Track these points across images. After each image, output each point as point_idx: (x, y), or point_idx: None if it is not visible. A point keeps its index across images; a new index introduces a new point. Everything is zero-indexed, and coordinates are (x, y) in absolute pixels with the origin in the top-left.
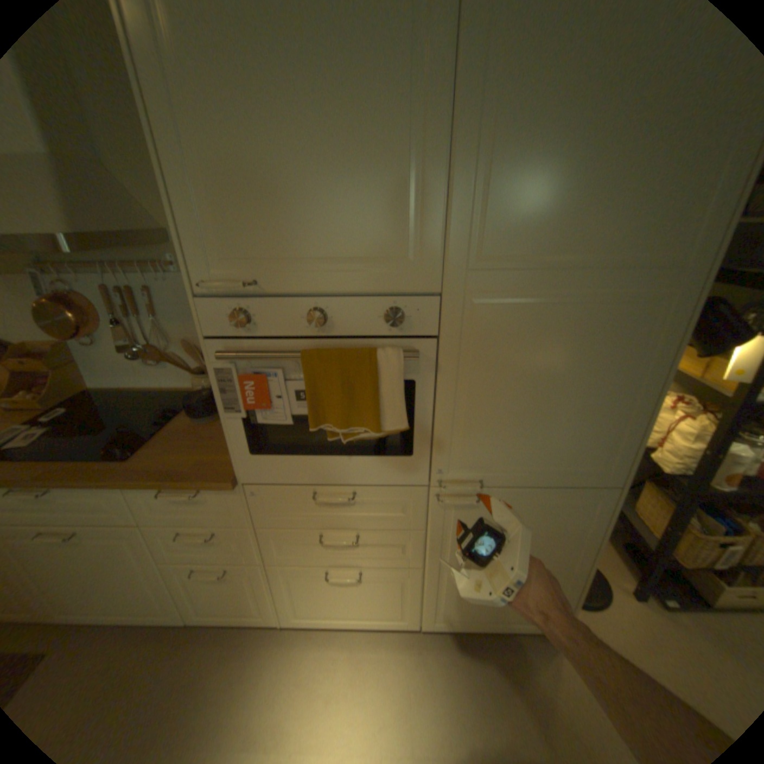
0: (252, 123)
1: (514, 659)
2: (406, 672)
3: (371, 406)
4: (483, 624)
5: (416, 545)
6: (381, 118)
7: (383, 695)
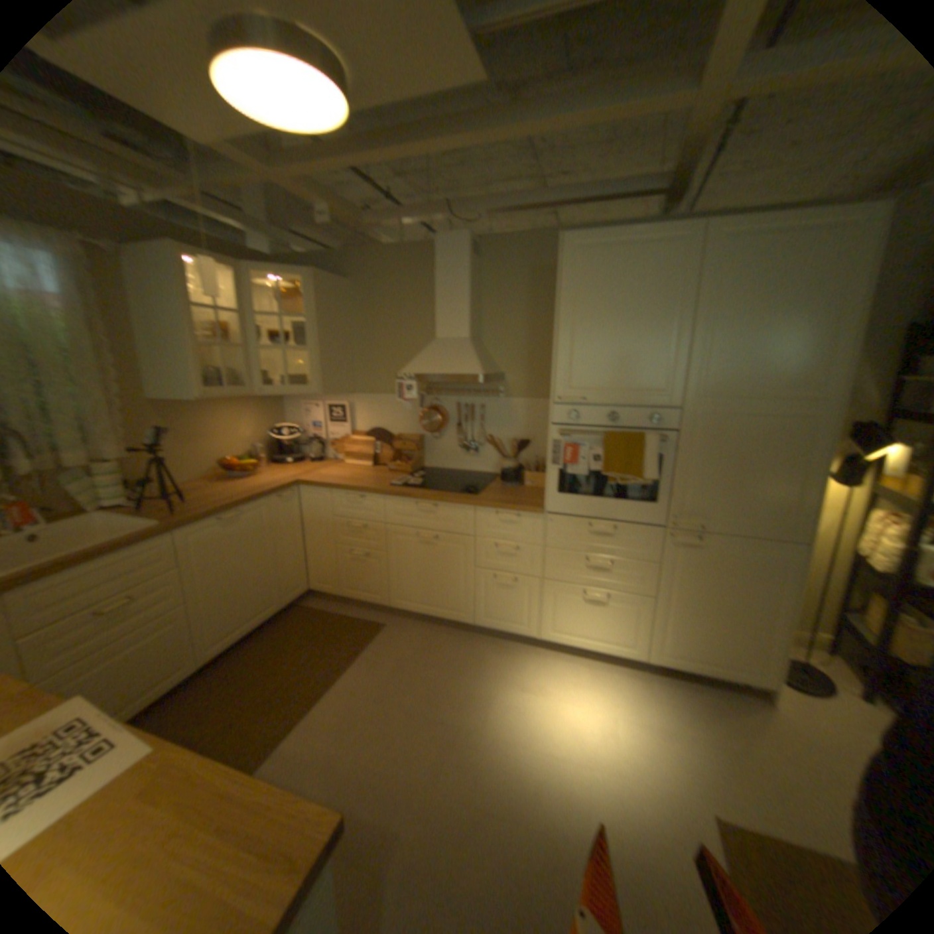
0: (600, 337)
1: (730, 705)
2: (636, 690)
3: (637, 465)
4: (702, 666)
5: (653, 576)
6: (658, 335)
7: (618, 696)
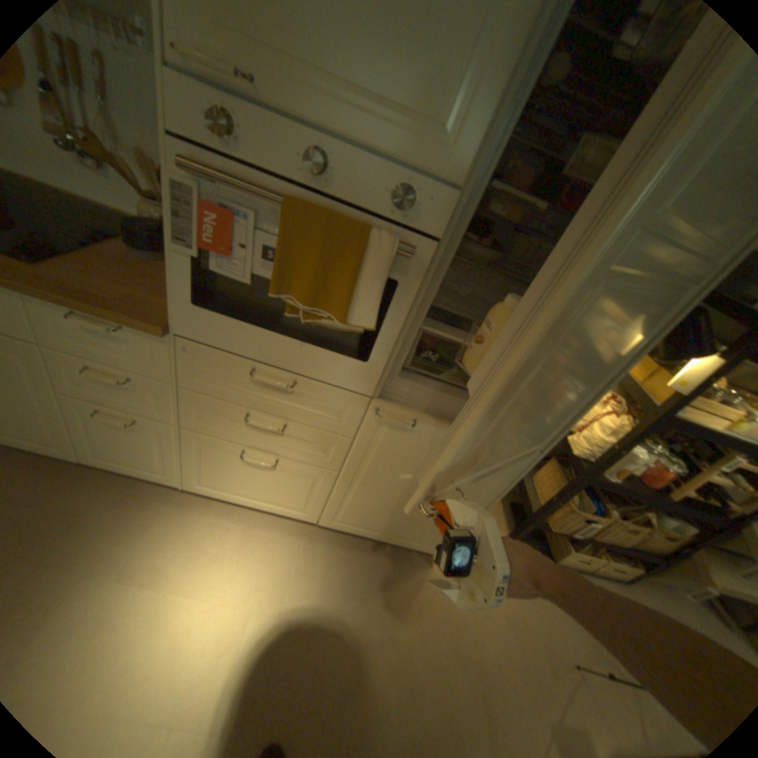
0: None
1: (390, 566)
2: (294, 555)
3: (346, 293)
4: (375, 533)
5: (340, 450)
6: None
7: (267, 567)
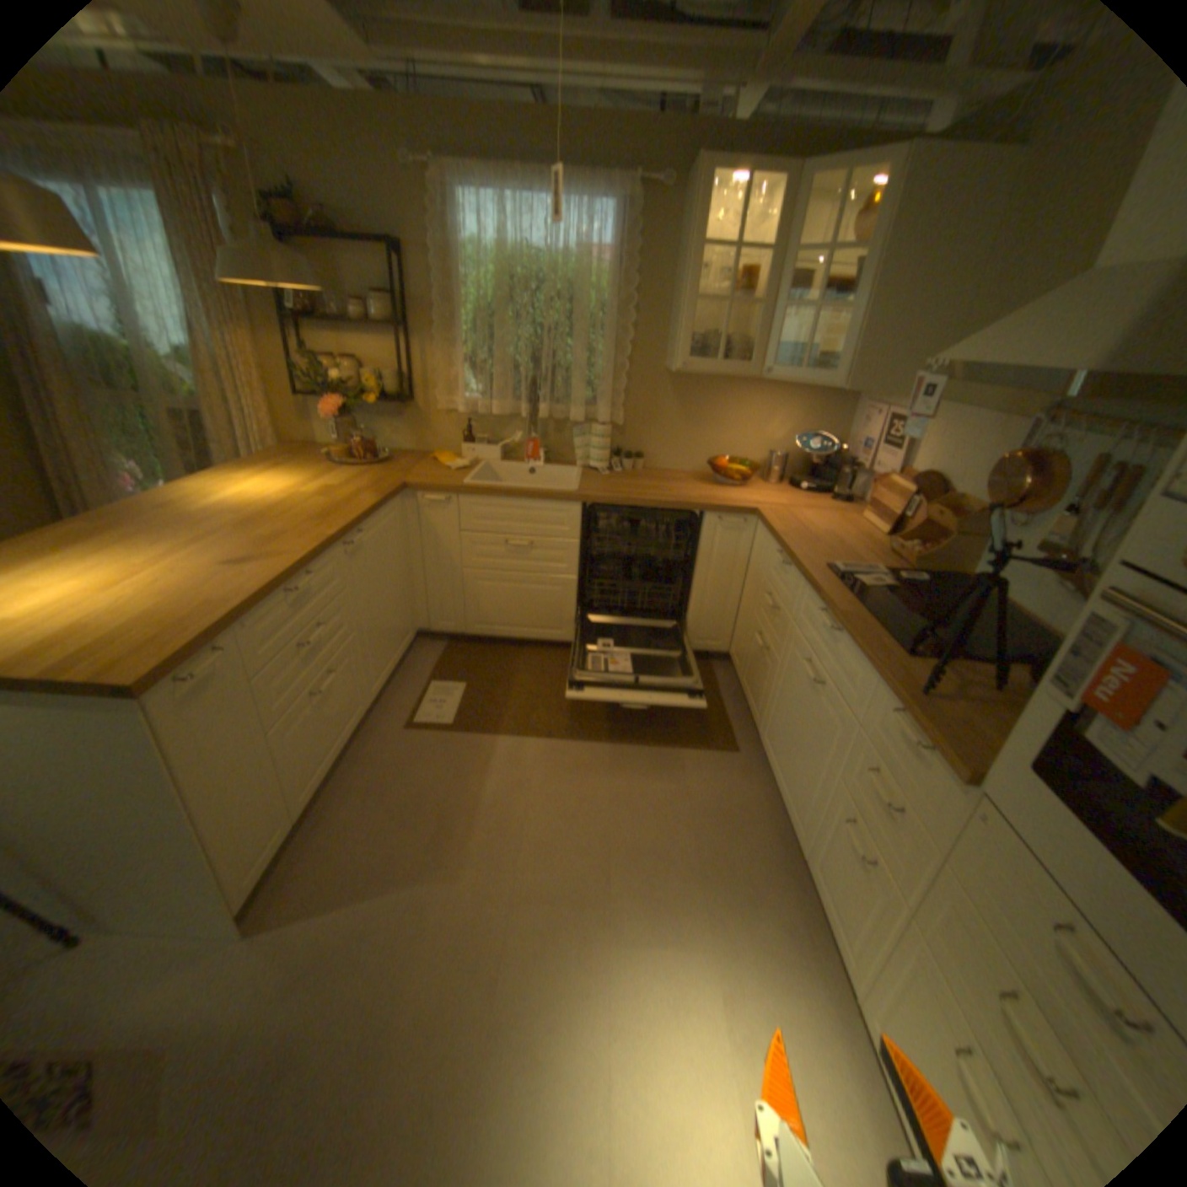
0: None
1: None
2: None
3: None
4: None
5: None
6: None
7: None
